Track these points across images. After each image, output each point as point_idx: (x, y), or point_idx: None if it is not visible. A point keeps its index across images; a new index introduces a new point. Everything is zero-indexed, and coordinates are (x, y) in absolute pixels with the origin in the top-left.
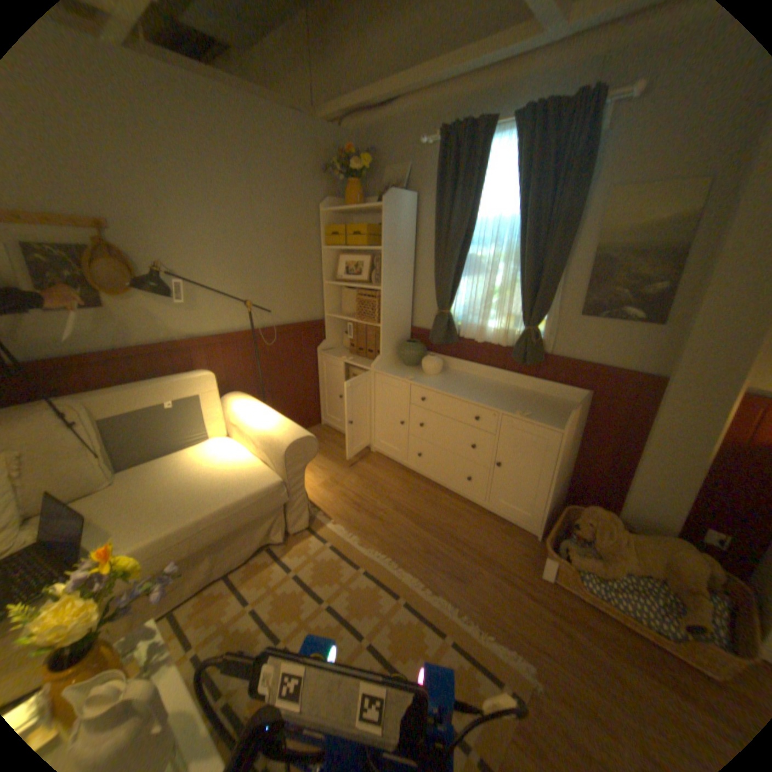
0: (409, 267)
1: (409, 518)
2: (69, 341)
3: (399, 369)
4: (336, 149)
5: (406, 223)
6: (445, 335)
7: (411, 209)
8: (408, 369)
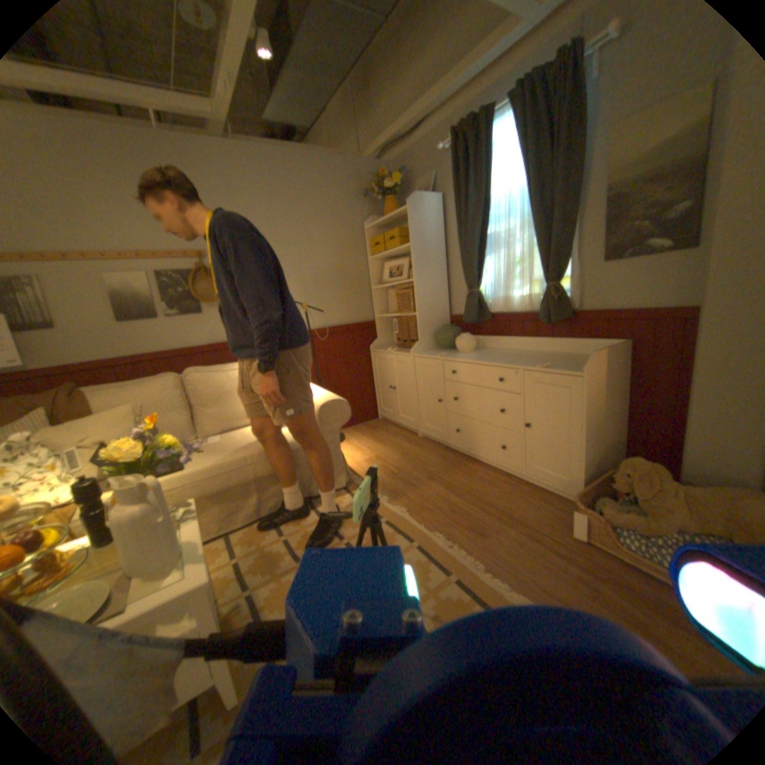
0: (440, 259)
1: (441, 486)
2: (180, 338)
3: (436, 352)
4: (375, 177)
5: (433, 220)
6: (476, 313)
7: (437, 207)
8: (445, 351)
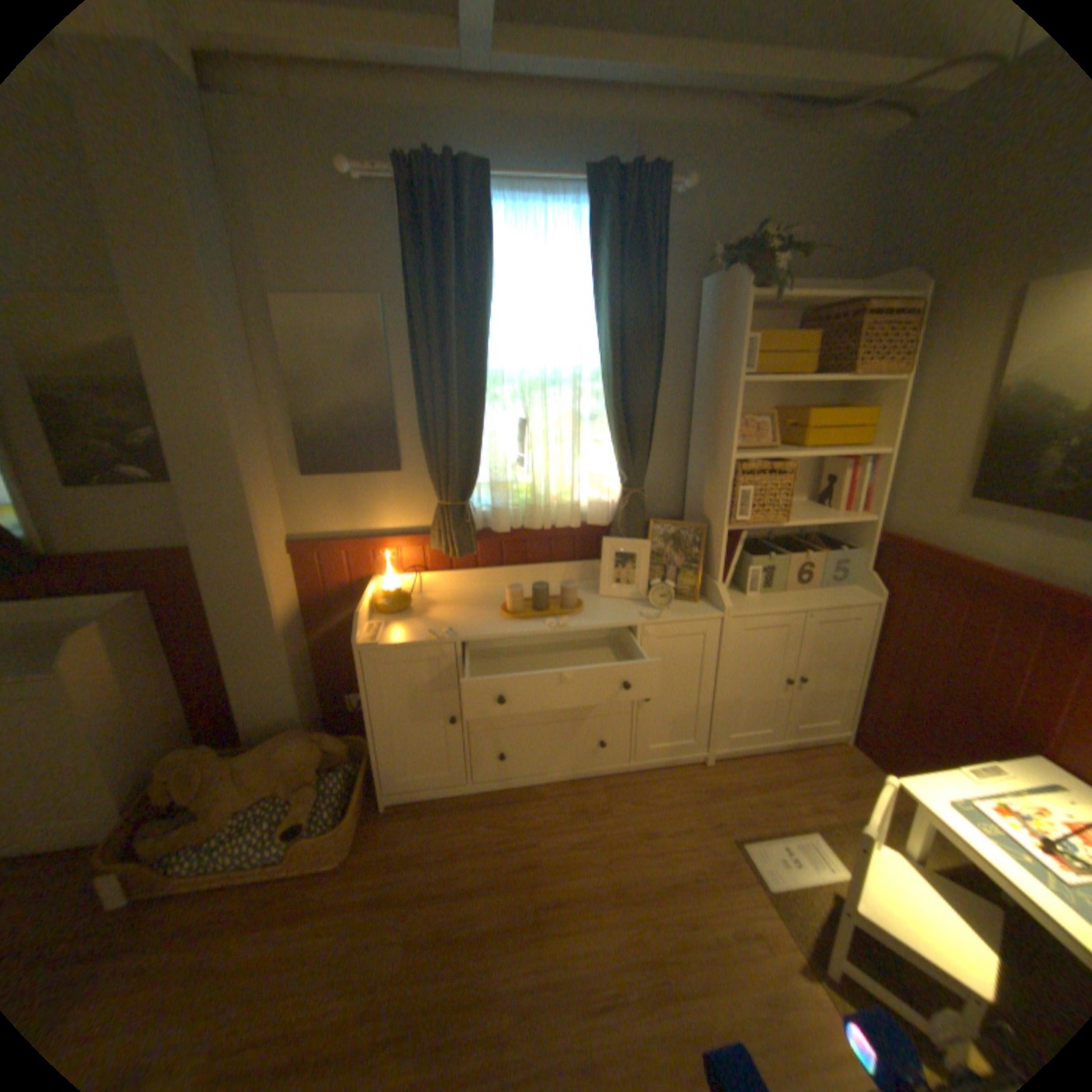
0: None
1: None
2: None
3: None
4: None
5: None
6: None
7: None
8: None
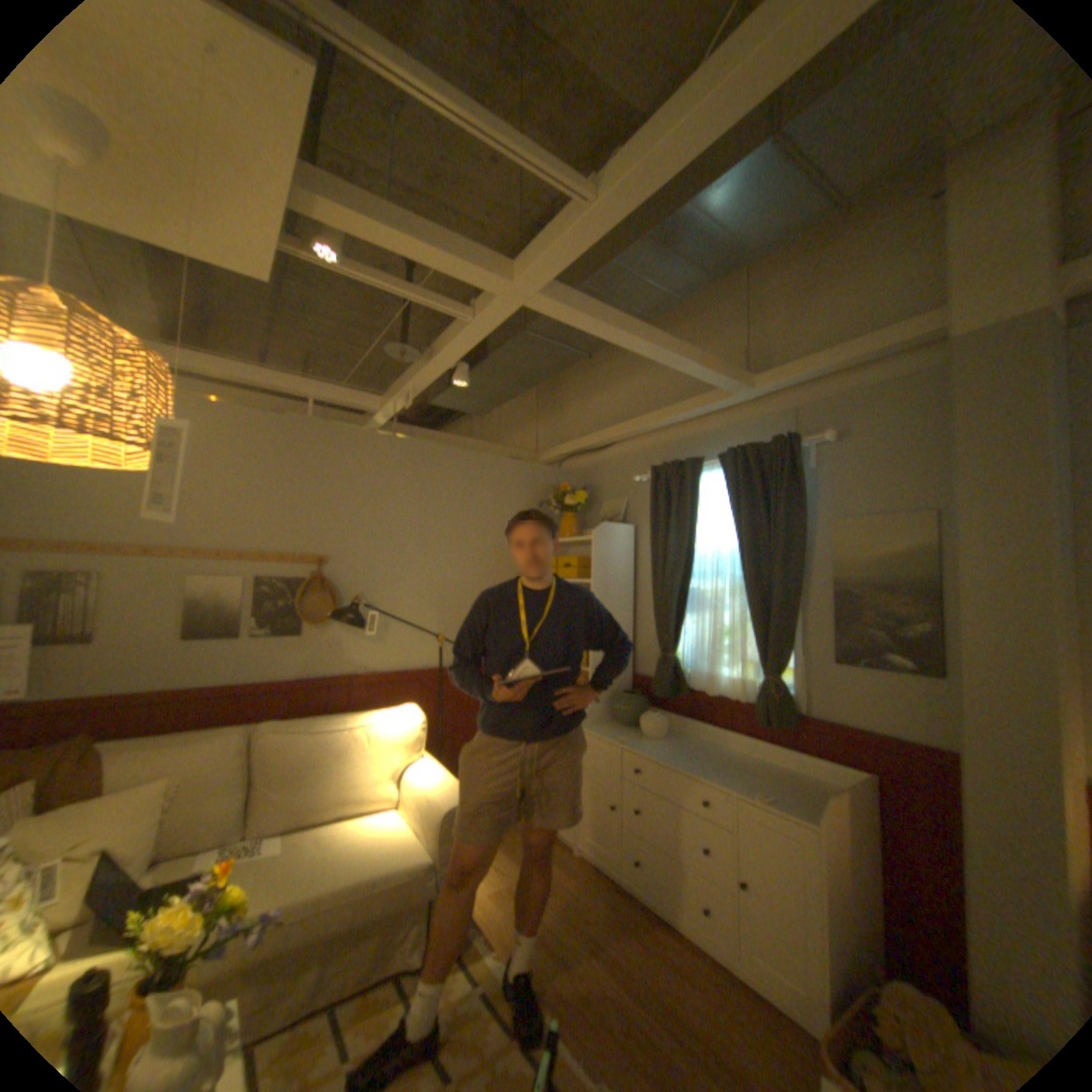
0: (626, 601)
1: (610, 973)
2: (260, 671)
3: (612, 729)
4: (553, 487)
5: (621, 555)
6: (670, 686)
7: (626, 541)
8: (624, 730)
